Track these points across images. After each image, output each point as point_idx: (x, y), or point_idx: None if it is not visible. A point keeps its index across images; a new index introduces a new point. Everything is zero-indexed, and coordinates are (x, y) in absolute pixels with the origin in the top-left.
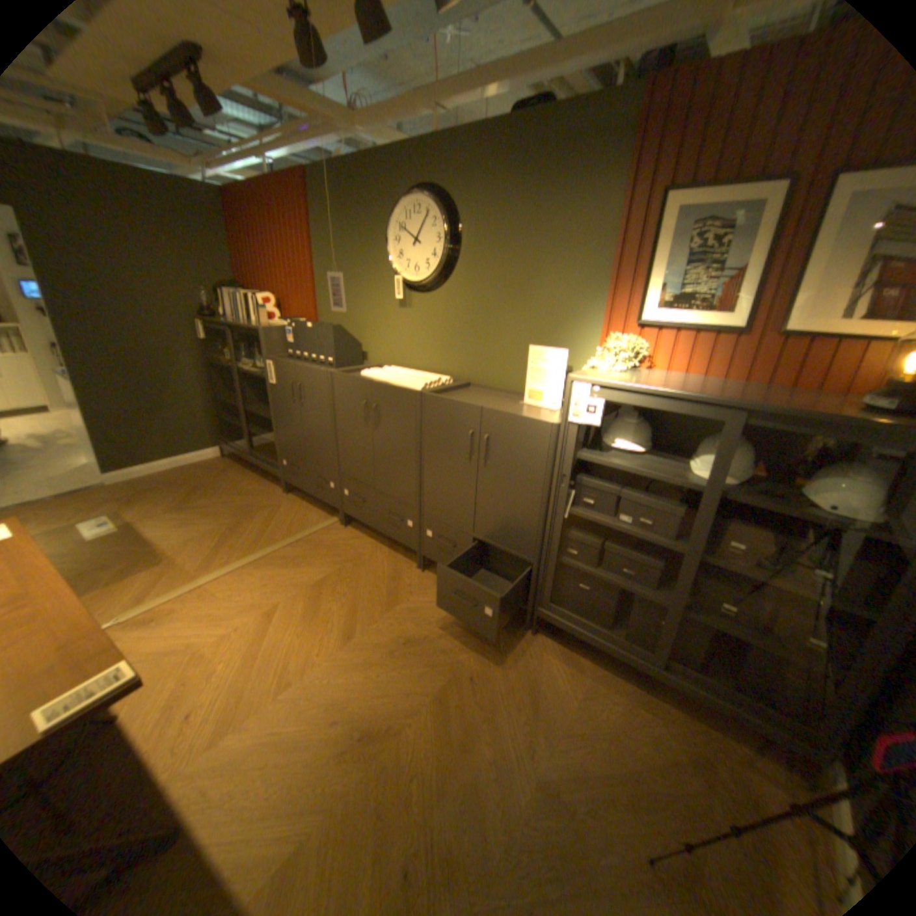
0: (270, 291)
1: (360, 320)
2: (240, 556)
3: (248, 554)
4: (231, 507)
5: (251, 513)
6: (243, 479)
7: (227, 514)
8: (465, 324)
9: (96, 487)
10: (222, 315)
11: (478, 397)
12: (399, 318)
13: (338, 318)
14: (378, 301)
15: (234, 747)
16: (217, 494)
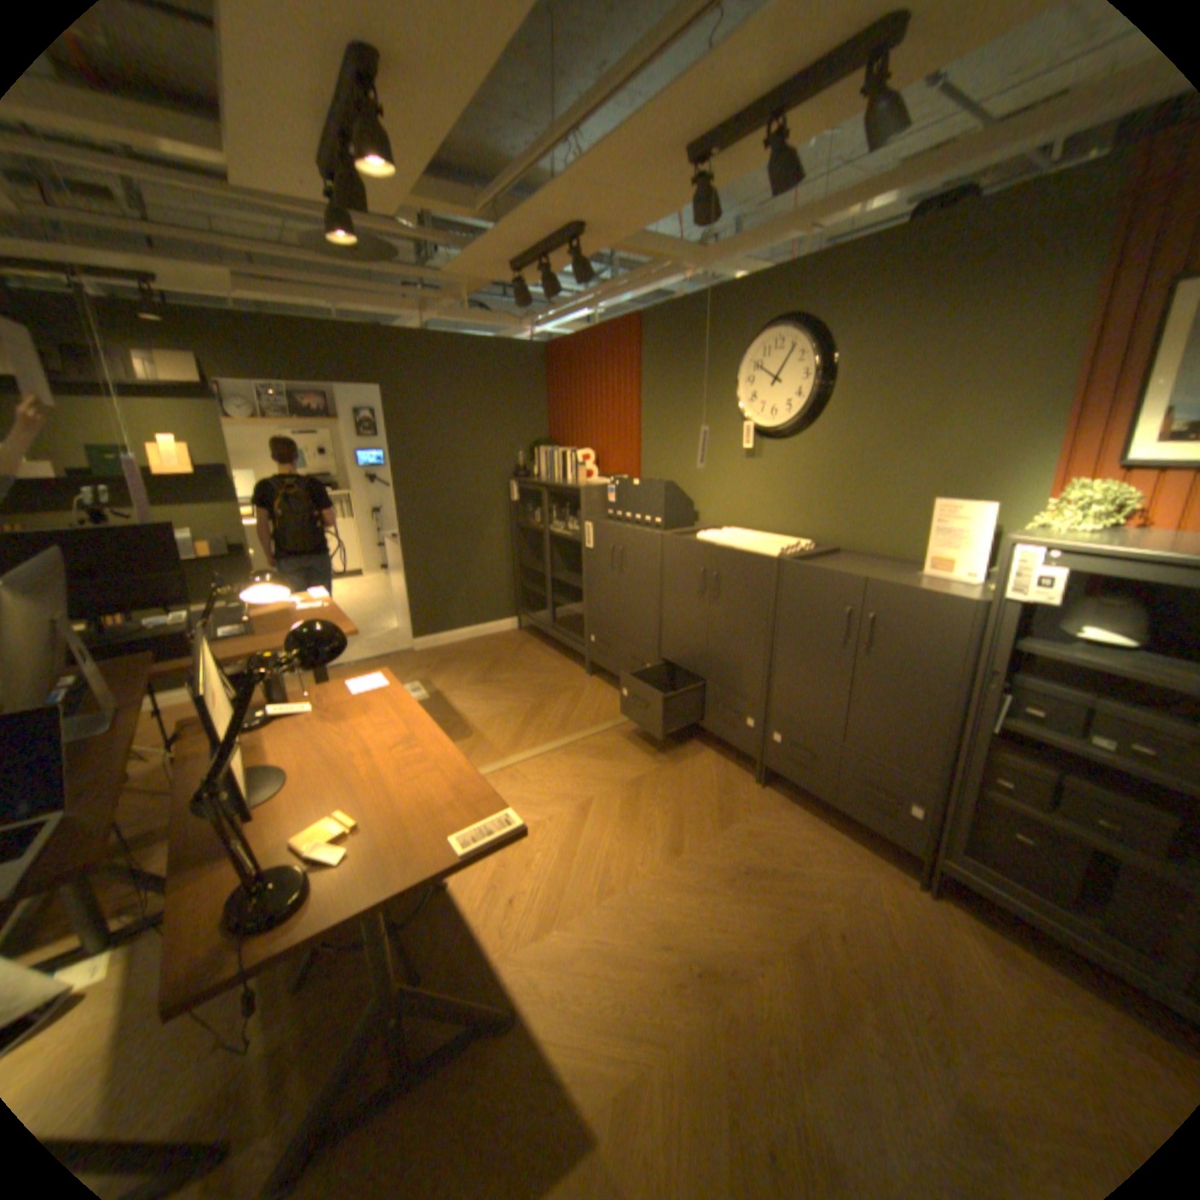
0: (588, 447)
1: (693, 475)
2: (547, 739)
3: (555, 738)
4: (534, 684)
5: (554, 694)
6: (543, 655)
7: (530, 691)
8: (836, 475)
9: (408, 652)
10: (537, 475)
11: (854, 566)
12: (744, 471)
13: (666, 474)
14: (718, 452)
15: (561, 946)
16: (518, 669)
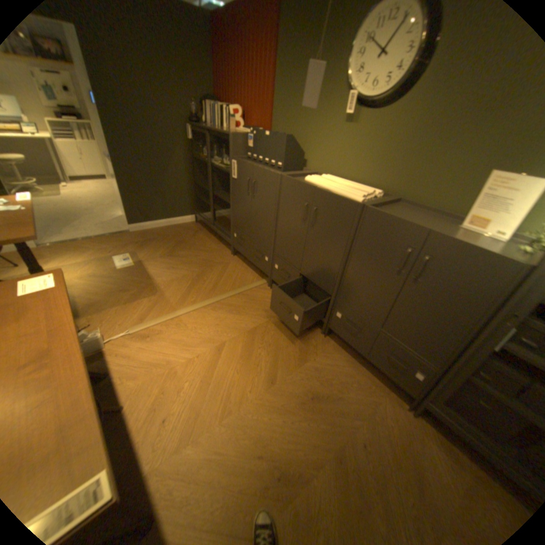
0: (237, 104)
1: (306, 132)
2: (202, 298)
3: (207, 297)
4: (199, 259)
5: (211, 266)
6: (207, 240)
7: (196, 264)
8: (410, 141)
9: (125, 232)
10: (203, 121)
11: (412, 213)
12: (342, 131)
13: (287, 129)
14: (325, 115)
15: (192, 456)
16: (191, 248)
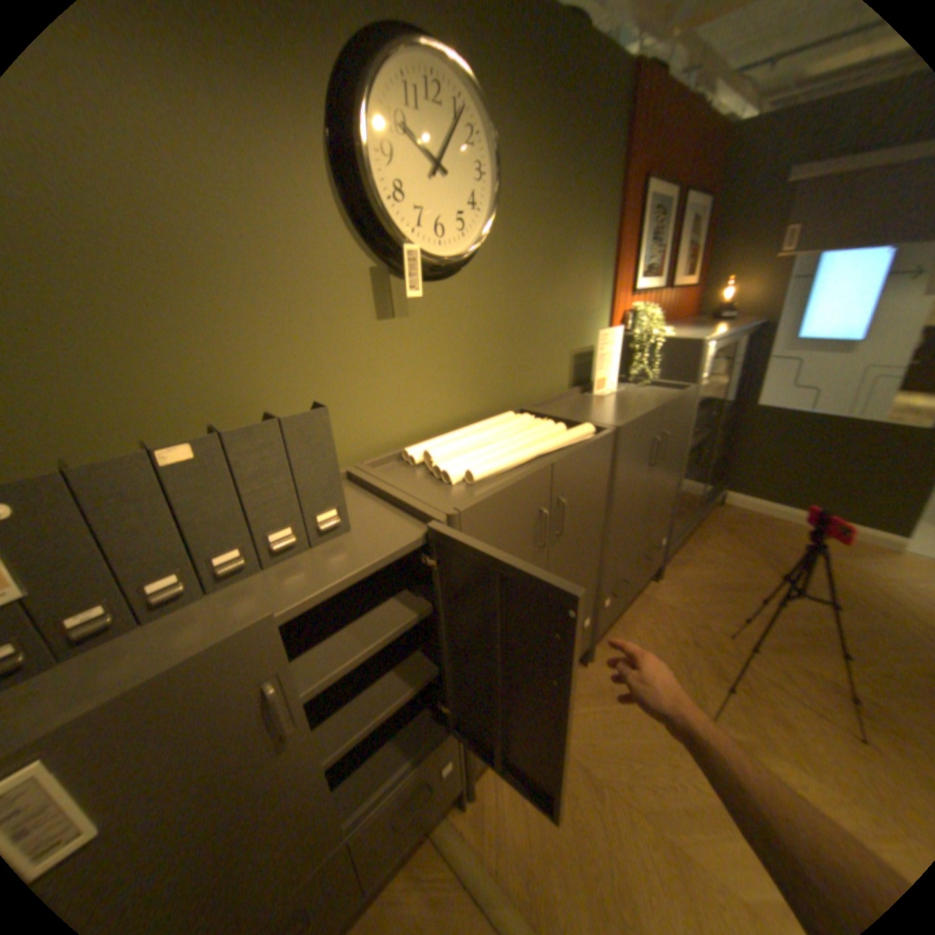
0: None
1: (234, 383)
2: None
3: None
4: None
5: None
6: None
7: None
8: (502, 325)
9: None
10: None
11: (577, 411)
12: (378, 343)
13: (96, 407)
14: (305, 312)
15: None
16: None
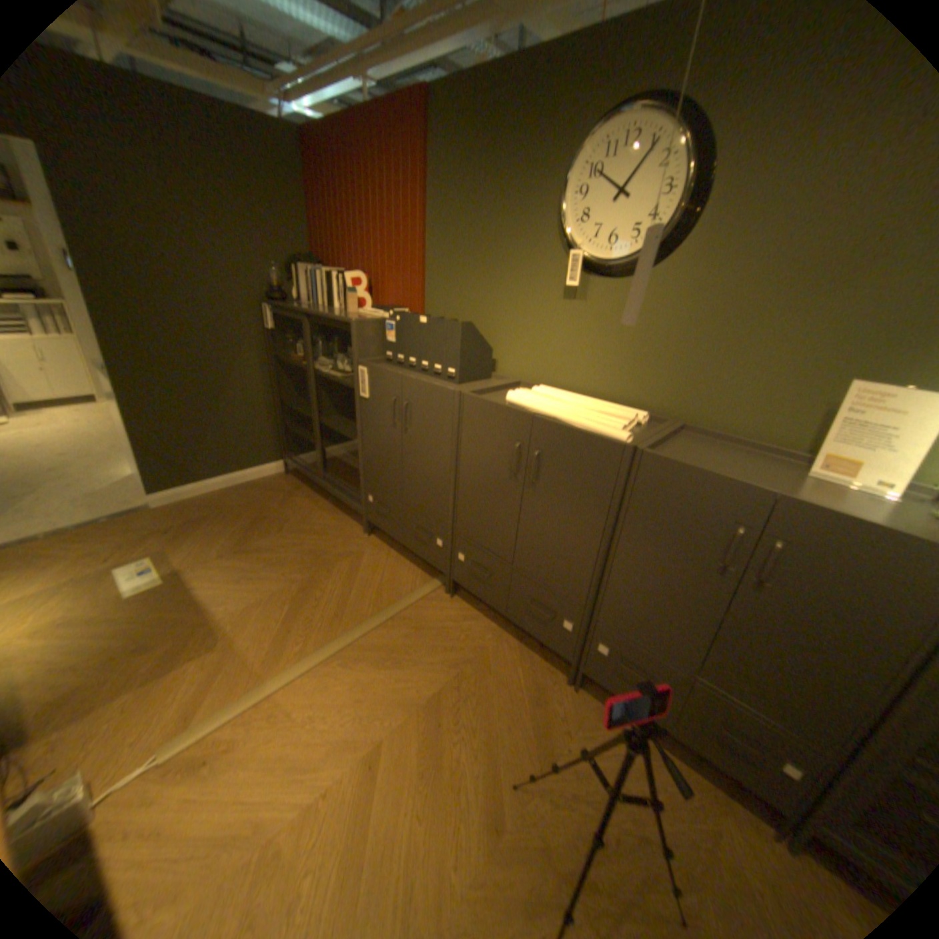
0: (359, 269)
1: (492, 314)
2: (320, 640)
3: (331, 636)
4: (303, 551)
5: (328, 564)
6: (315, 508)
7: (299, 562)
8: (689, 330)
9: (143, 510)
10: (297, 298)
11: (718, 453)
12: (560, 314)
13: (457, 310)
14: (527, 287)
15: None
16: (285, 530)
